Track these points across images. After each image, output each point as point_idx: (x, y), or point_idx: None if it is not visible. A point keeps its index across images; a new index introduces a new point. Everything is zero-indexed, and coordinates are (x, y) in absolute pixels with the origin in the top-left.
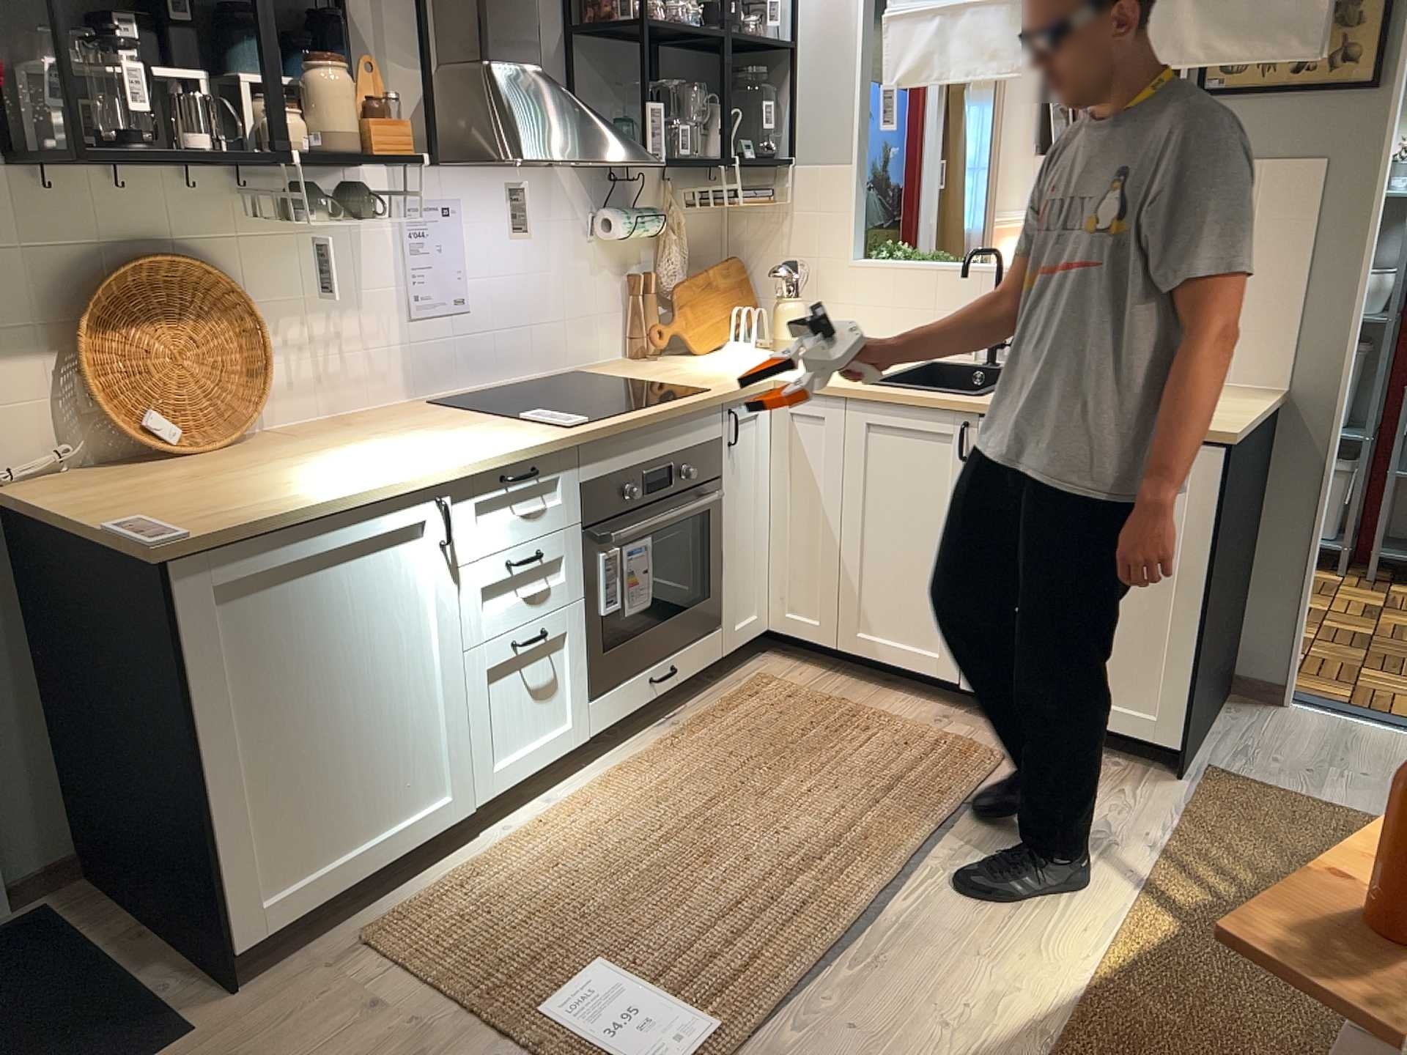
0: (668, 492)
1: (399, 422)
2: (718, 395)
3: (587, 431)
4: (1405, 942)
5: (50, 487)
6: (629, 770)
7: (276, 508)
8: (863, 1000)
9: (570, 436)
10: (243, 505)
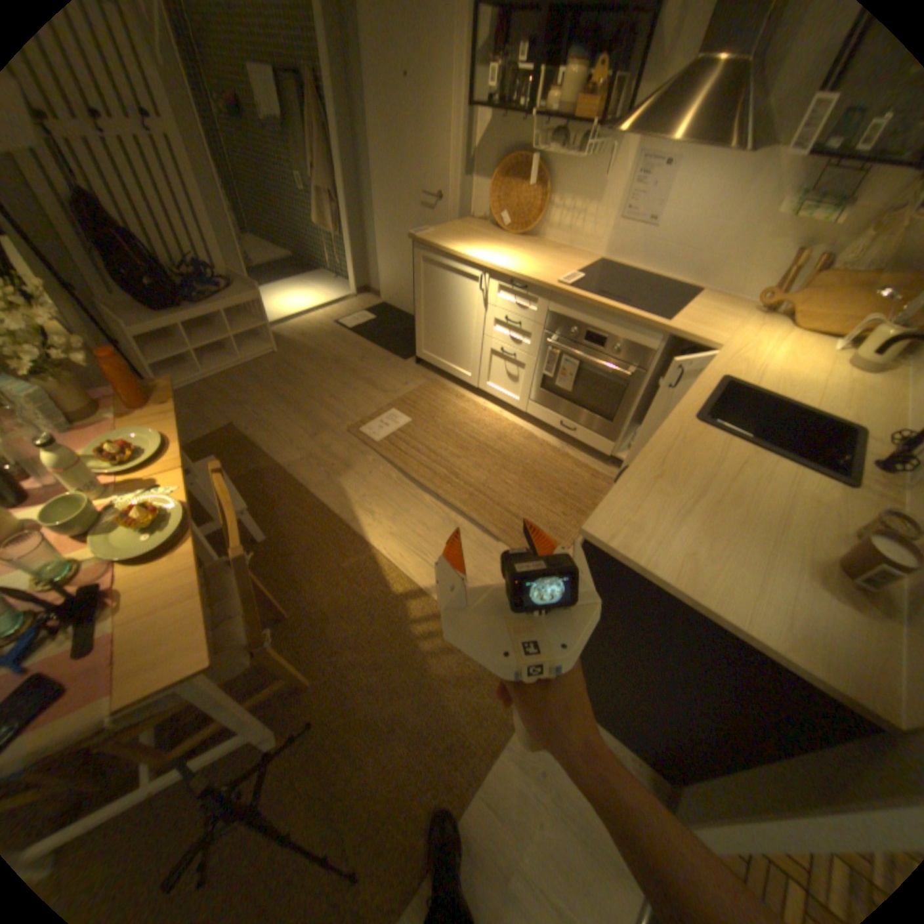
0: (600, 351)
1: (563, 256)
2: (656, 323)
3: (553, 287)
4: (136, 402)
5: (471, 222)
6: (519, 431)
7: (442, 244)
8: (381, 478)
9: (545, 284)
10: (445, 241)
